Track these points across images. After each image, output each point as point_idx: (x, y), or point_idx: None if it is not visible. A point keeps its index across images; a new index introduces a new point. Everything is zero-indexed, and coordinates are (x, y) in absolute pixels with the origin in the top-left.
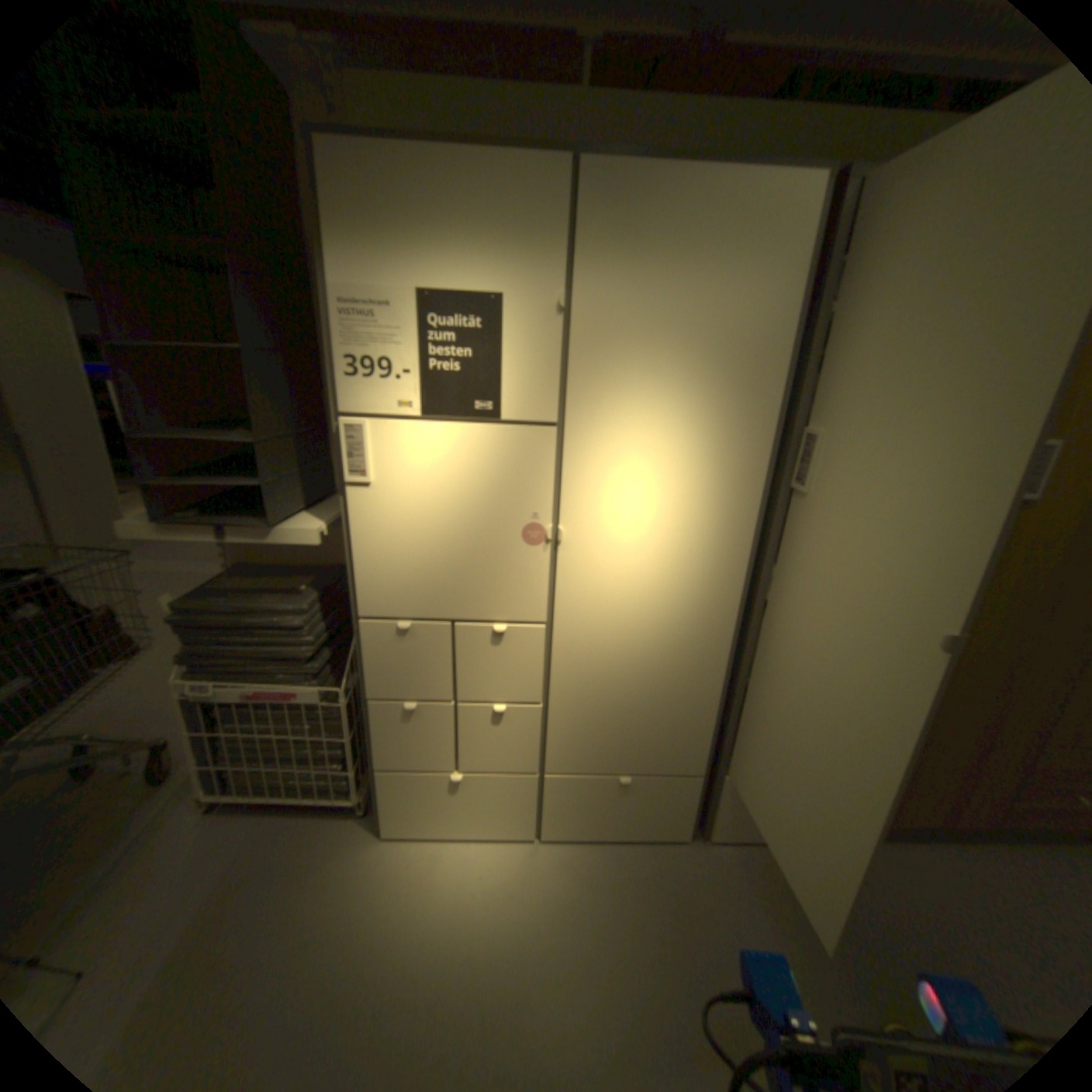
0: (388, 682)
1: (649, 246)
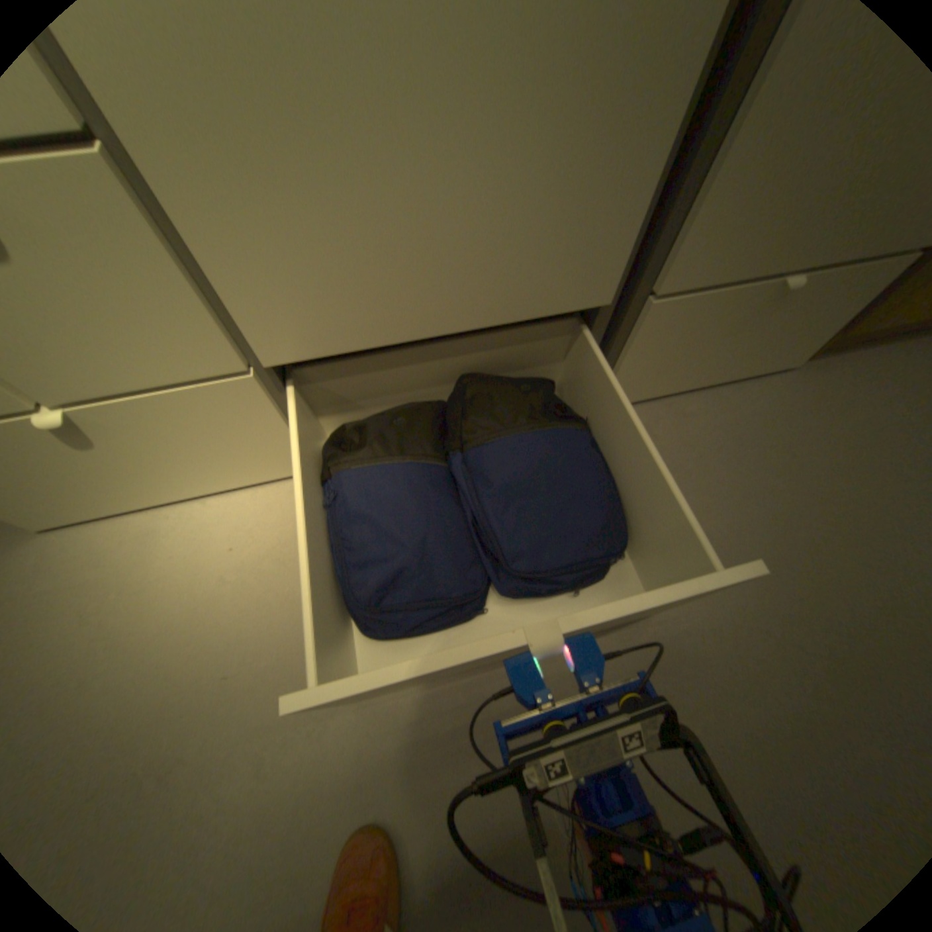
0: None
1: None
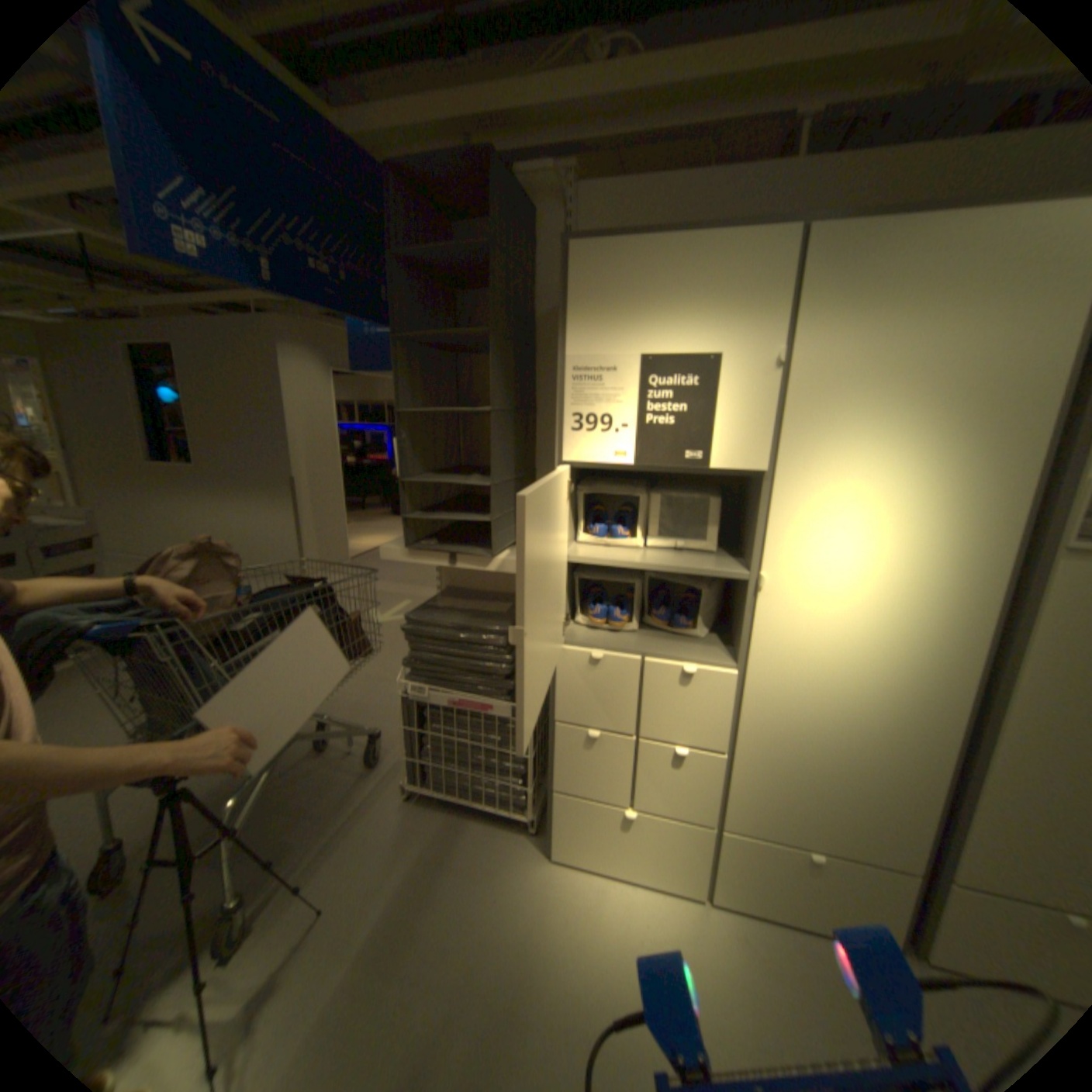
0: (577, 708)
1: (881, 299)
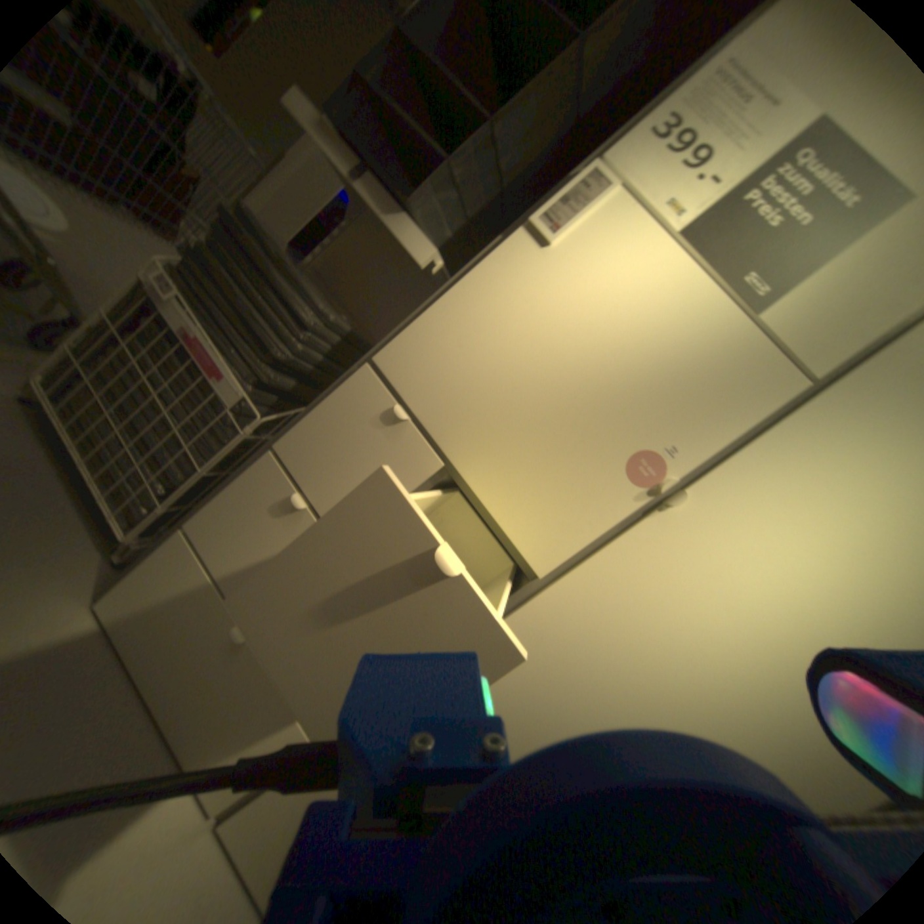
0: (311, 458)
1: None
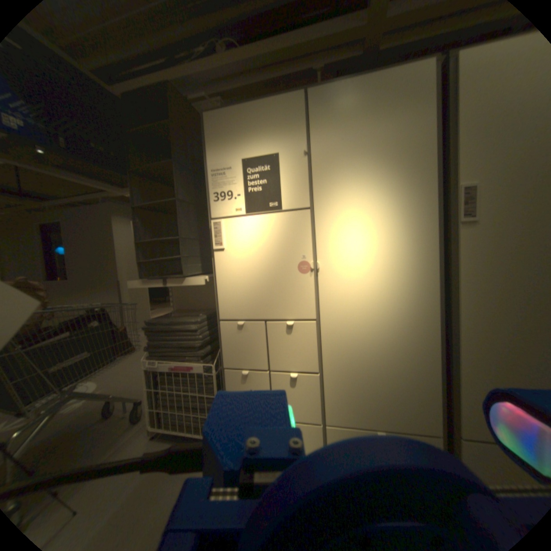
0: (234, 358)
1: (344, 117)
